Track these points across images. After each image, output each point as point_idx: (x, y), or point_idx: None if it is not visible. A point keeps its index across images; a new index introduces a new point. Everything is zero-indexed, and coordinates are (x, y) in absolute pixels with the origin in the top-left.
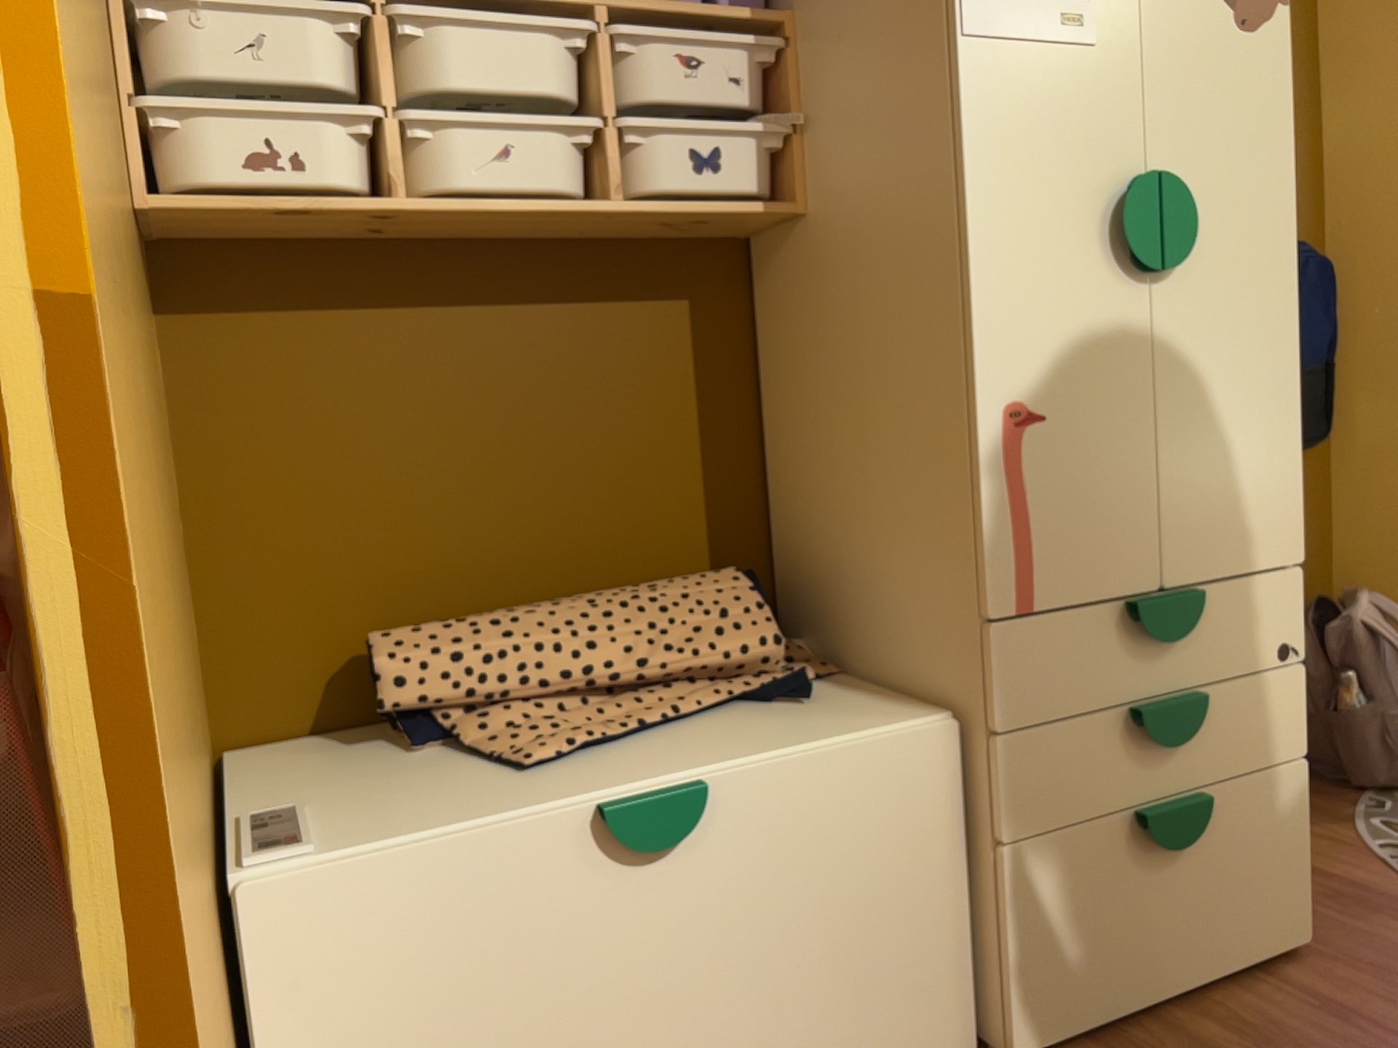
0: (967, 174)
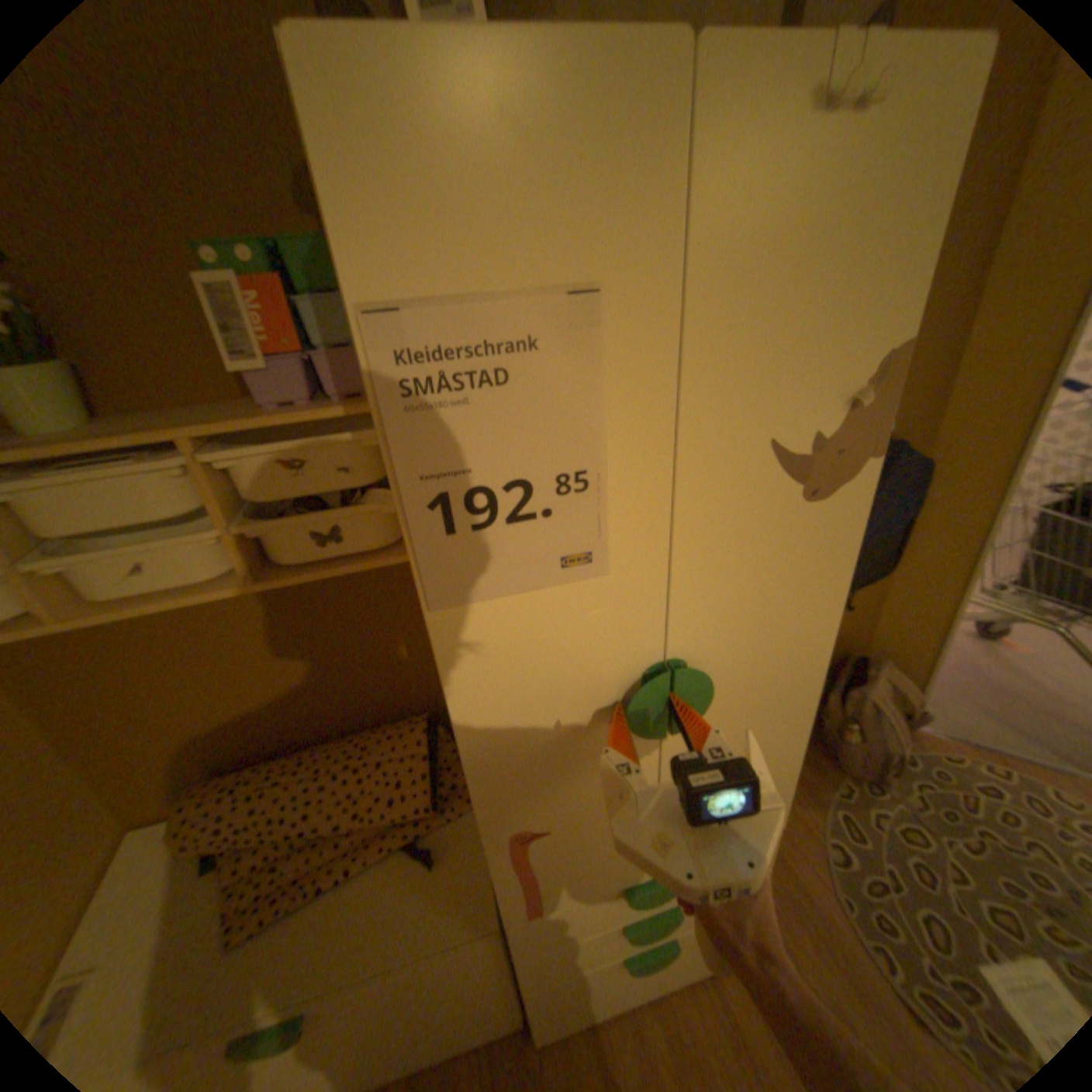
0: (454, 710)
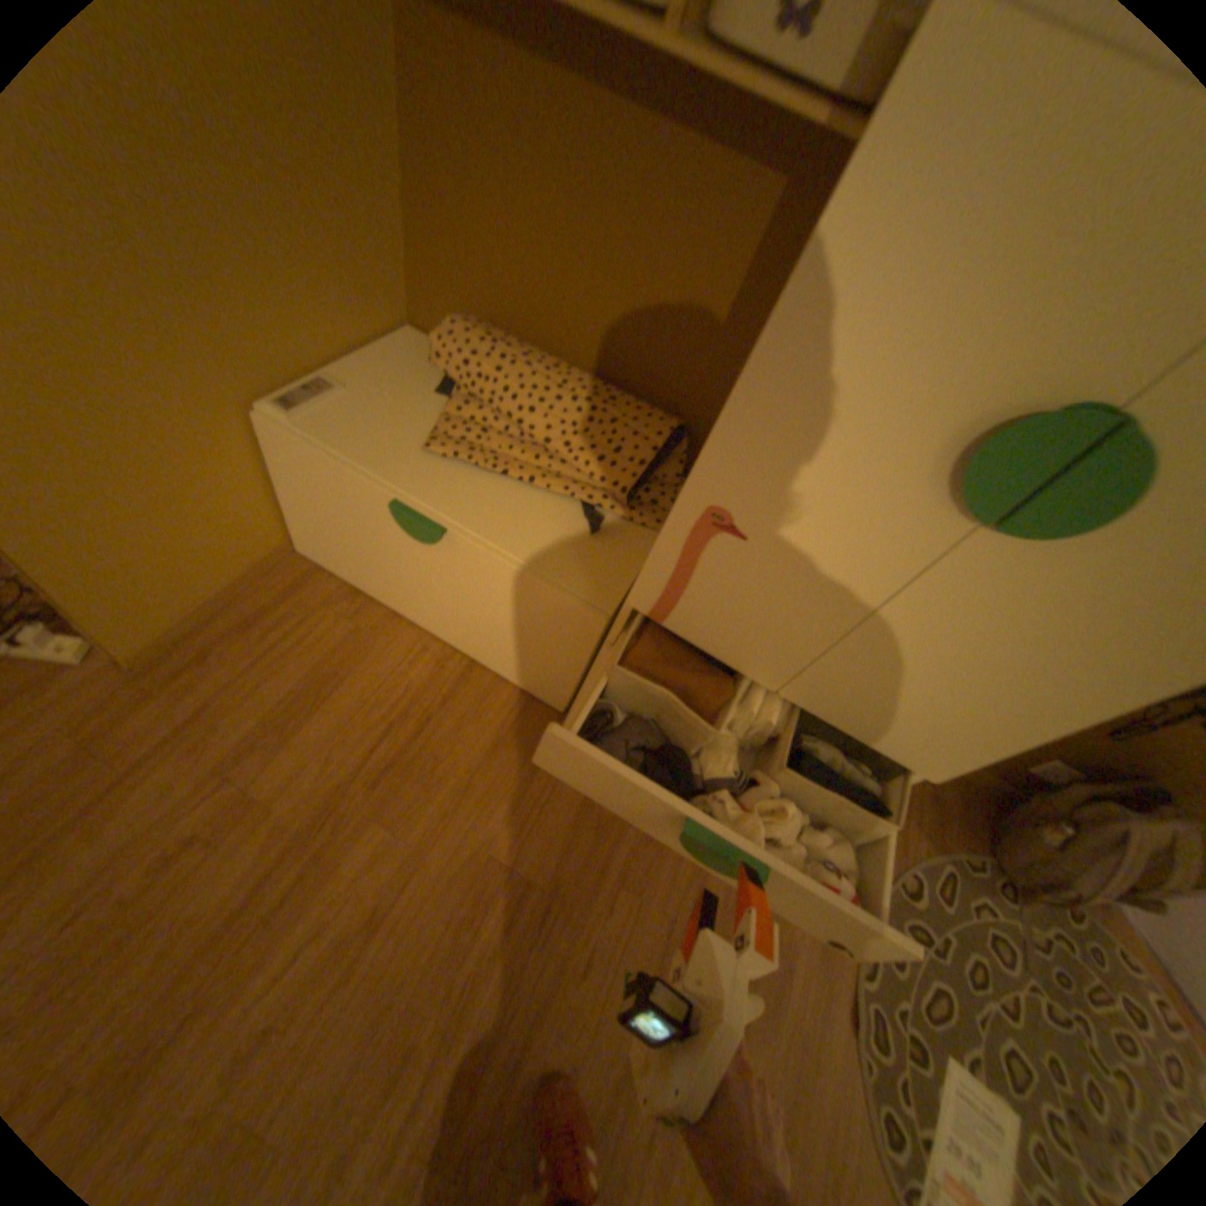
0: (814, 252)
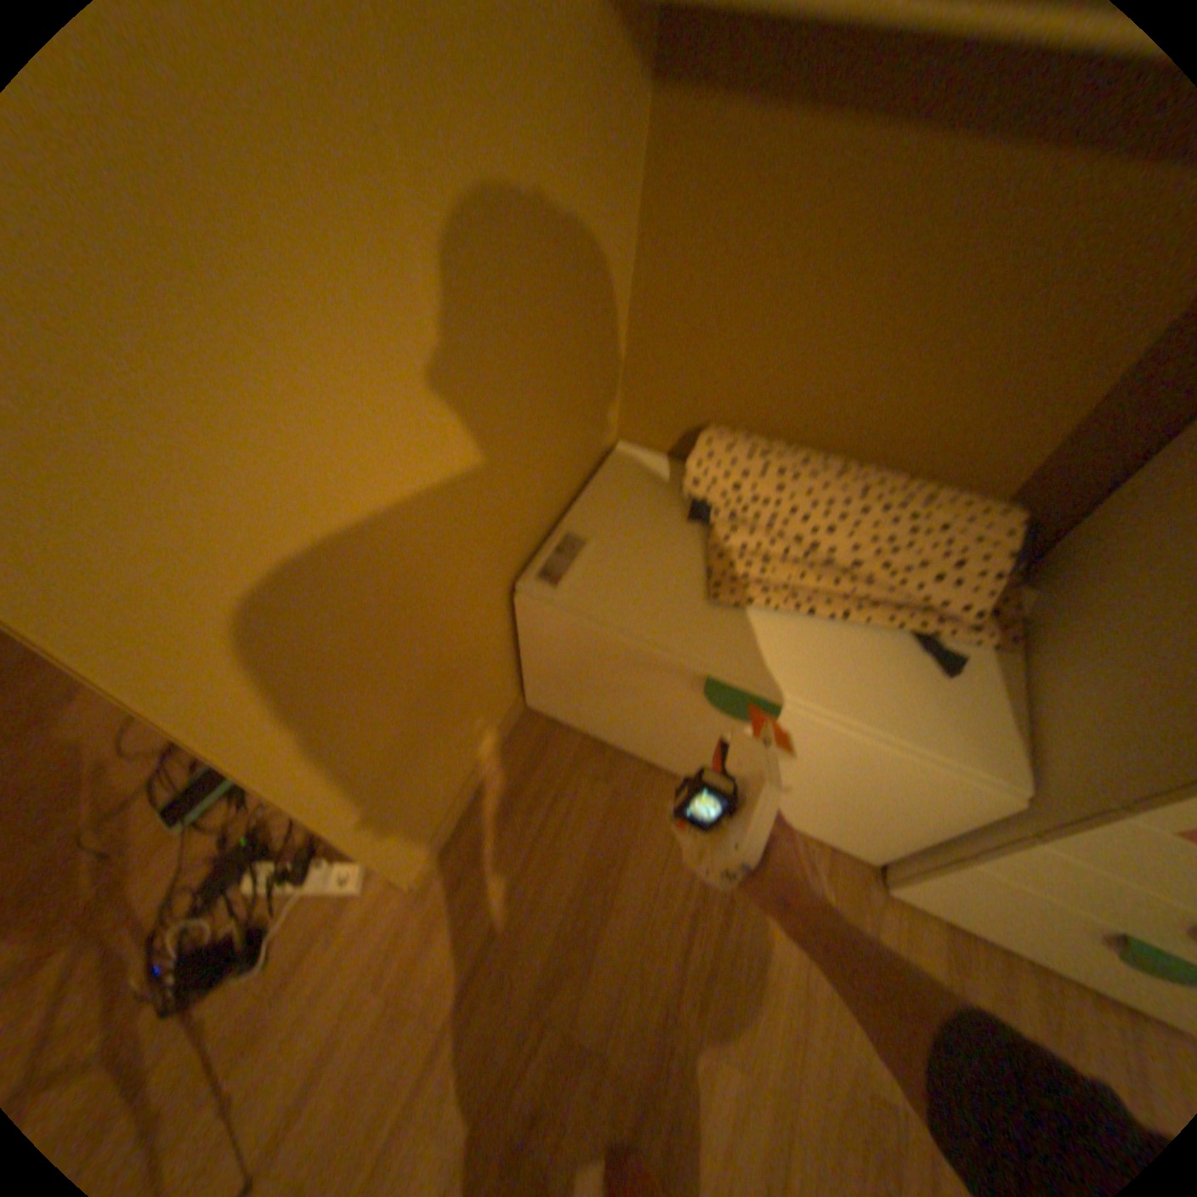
0: None
